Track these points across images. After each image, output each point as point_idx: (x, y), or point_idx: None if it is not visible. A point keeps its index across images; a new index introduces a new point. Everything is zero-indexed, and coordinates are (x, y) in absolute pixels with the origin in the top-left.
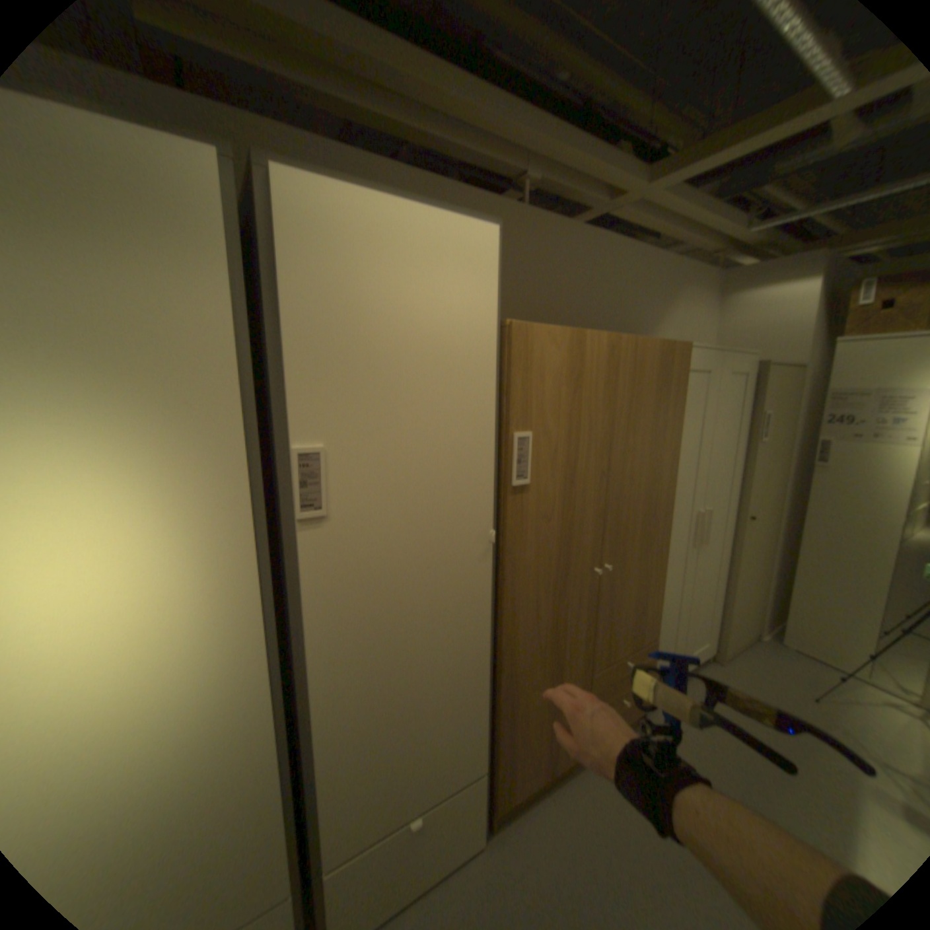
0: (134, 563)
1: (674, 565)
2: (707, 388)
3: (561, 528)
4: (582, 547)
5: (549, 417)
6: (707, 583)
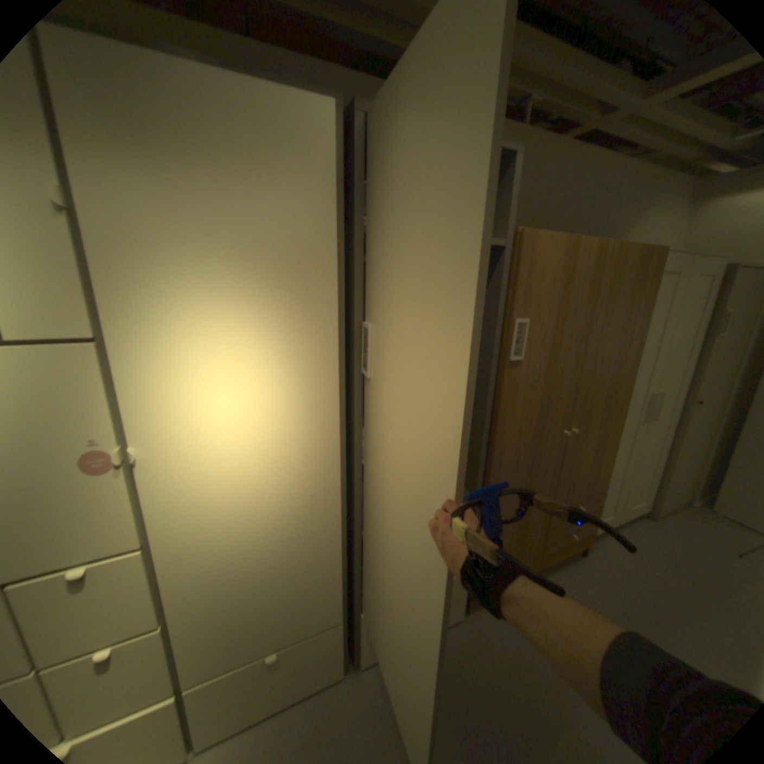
0: (271, 395)
1: (626, 436)
2: (676, 287)
3: (543, 396)
4: (557, 413)
5: (544, 307)
6: (652, 453)
